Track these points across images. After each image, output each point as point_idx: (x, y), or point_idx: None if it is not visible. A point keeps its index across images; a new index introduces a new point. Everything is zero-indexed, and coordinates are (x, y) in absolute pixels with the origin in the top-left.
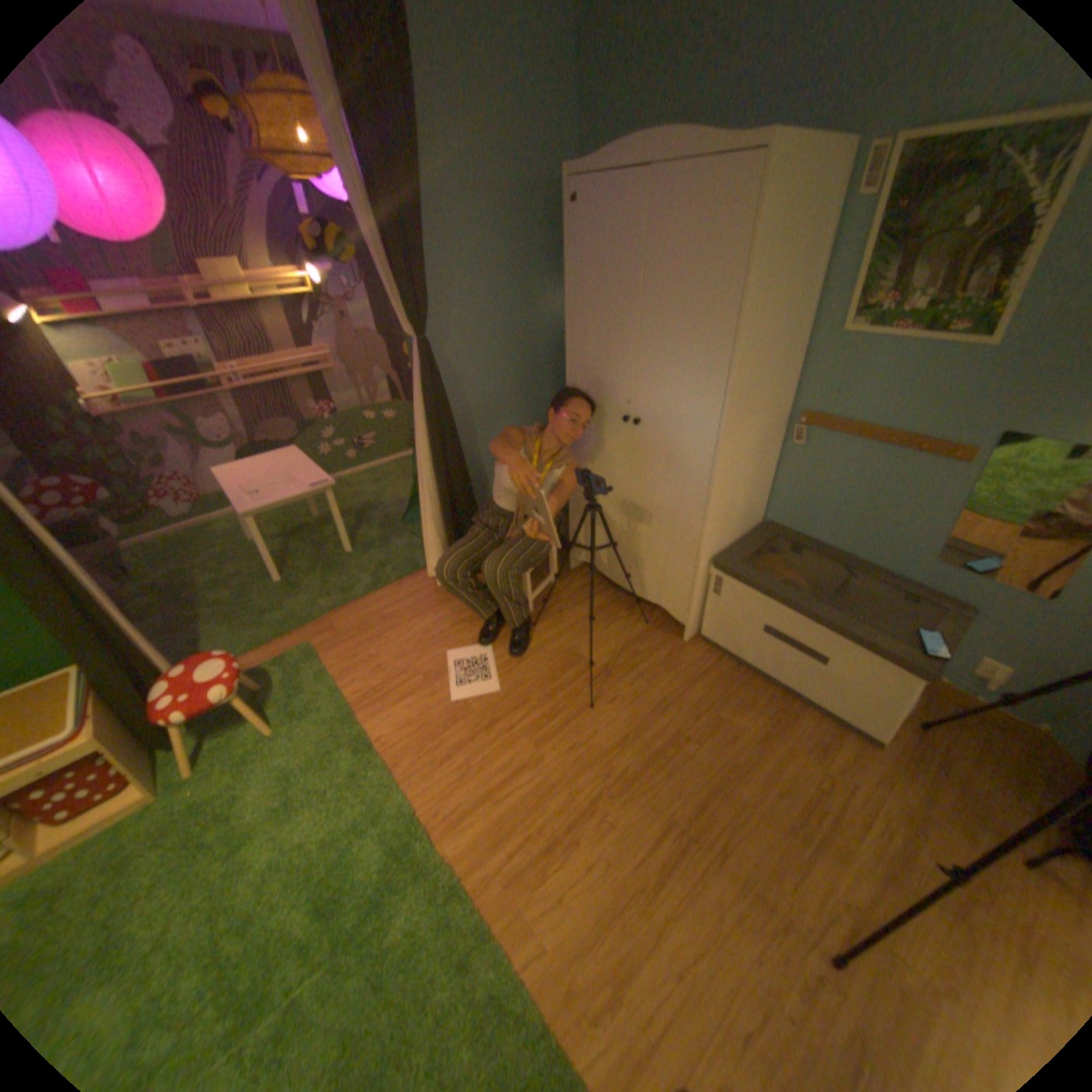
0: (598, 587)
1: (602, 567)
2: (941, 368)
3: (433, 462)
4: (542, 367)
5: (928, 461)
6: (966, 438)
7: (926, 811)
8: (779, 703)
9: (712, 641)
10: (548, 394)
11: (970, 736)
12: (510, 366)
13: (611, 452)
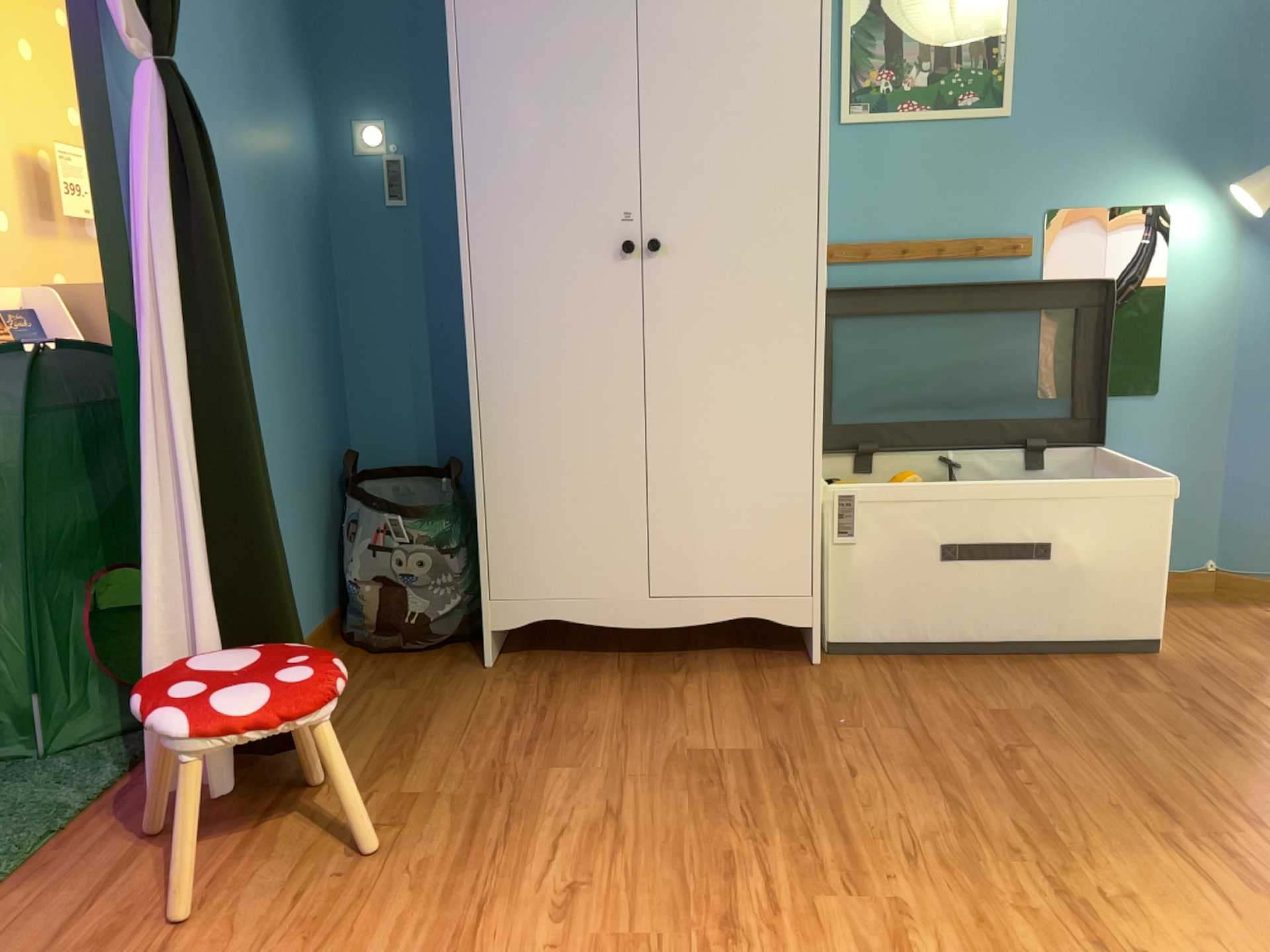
0: (577, 666)
1: (588, 602)
2: (964, 150)
3: (204, 377)
4: (298, 246)
5: (987, 267)
6: (1016, 227)
7: (1264, 673)
8: (1015, 665)
9: (858, 635)
10: (309, 307)
11: (1176, 608)
12: (258, 219)
13: (593, 323)
